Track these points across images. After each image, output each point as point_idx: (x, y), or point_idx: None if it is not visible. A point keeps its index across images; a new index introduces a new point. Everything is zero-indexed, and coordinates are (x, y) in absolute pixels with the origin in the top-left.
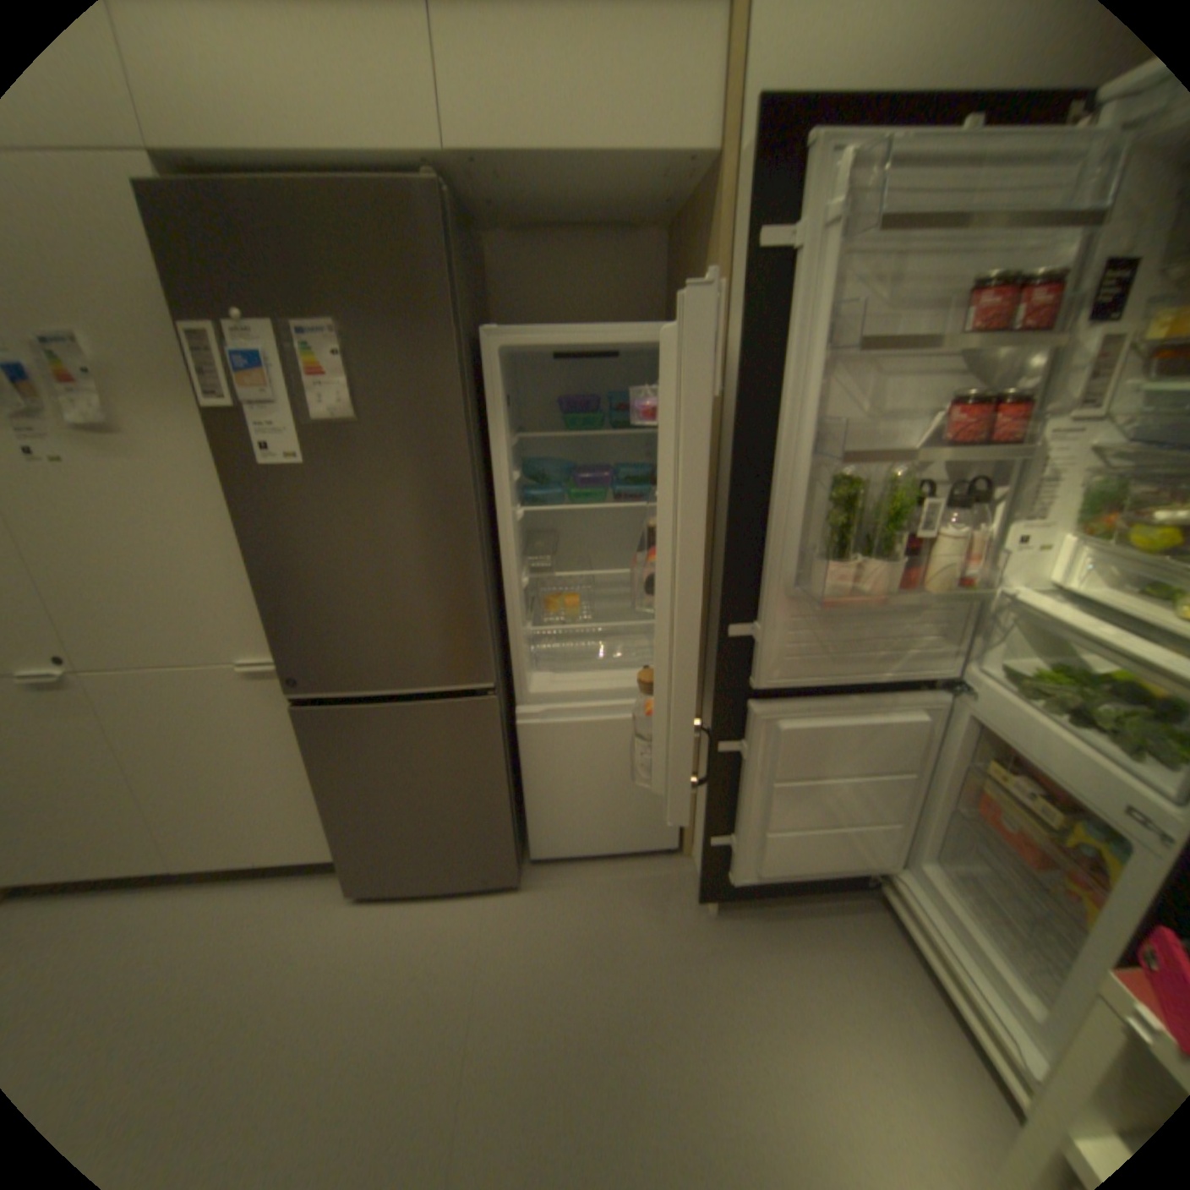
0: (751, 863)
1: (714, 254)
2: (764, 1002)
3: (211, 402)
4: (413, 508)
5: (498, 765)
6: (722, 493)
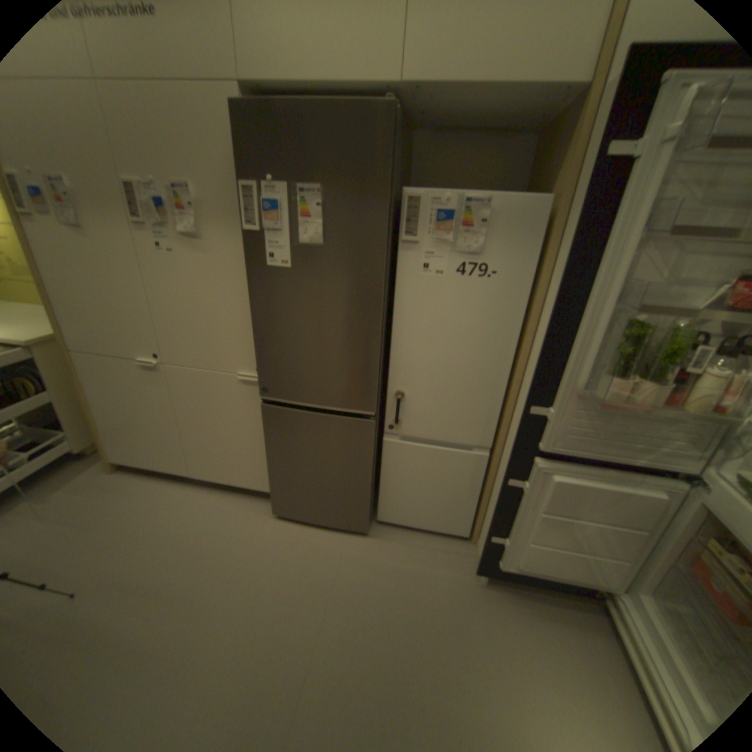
0: (517, 560)
1: (570, 156)
2: (508, 647)
3: (249, 229)
4: (346, 302)
5: (368, 461)
6: (544, 319)
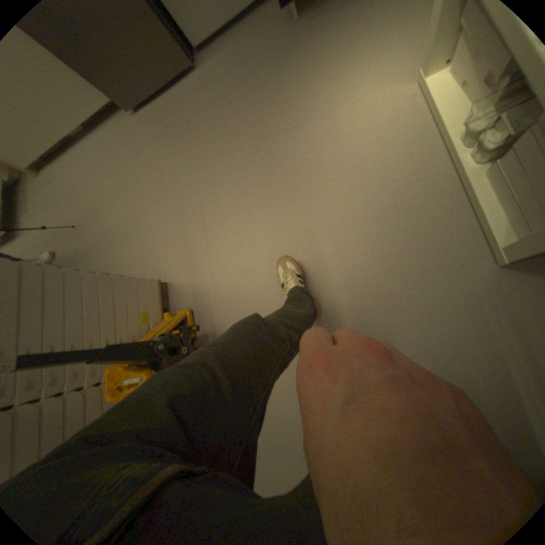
0: None
1: None
2: (322, 43)
3: None
4: None
5: None
6: None
